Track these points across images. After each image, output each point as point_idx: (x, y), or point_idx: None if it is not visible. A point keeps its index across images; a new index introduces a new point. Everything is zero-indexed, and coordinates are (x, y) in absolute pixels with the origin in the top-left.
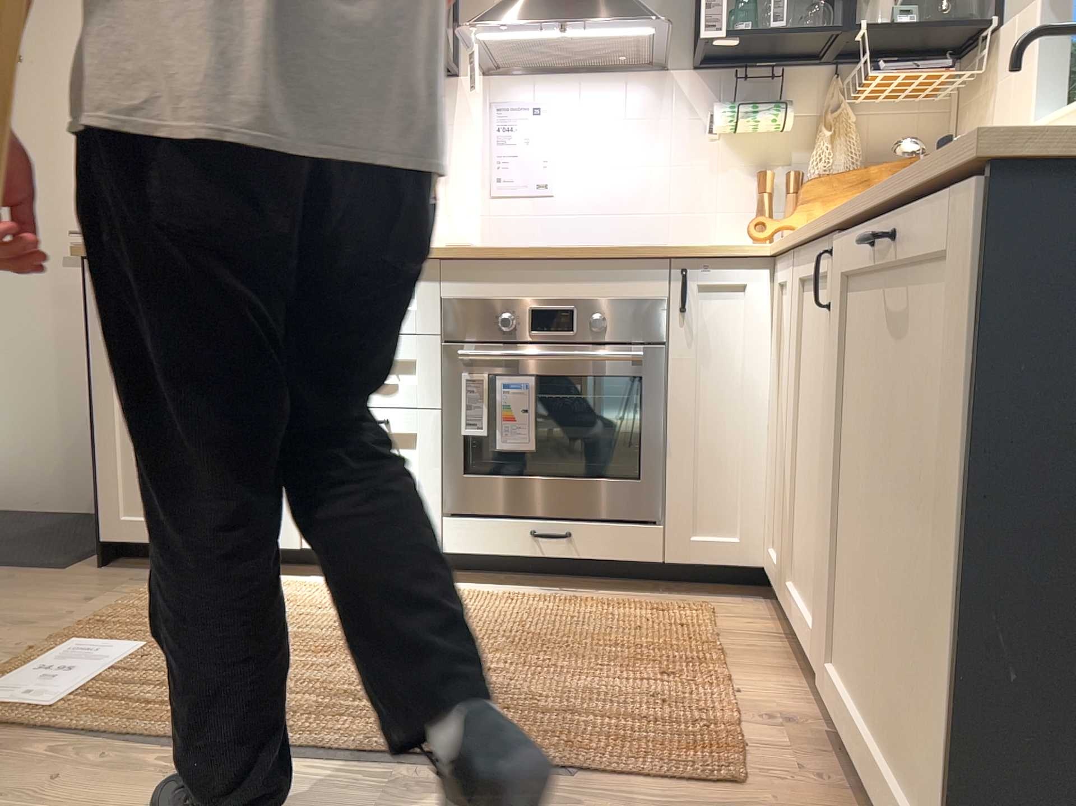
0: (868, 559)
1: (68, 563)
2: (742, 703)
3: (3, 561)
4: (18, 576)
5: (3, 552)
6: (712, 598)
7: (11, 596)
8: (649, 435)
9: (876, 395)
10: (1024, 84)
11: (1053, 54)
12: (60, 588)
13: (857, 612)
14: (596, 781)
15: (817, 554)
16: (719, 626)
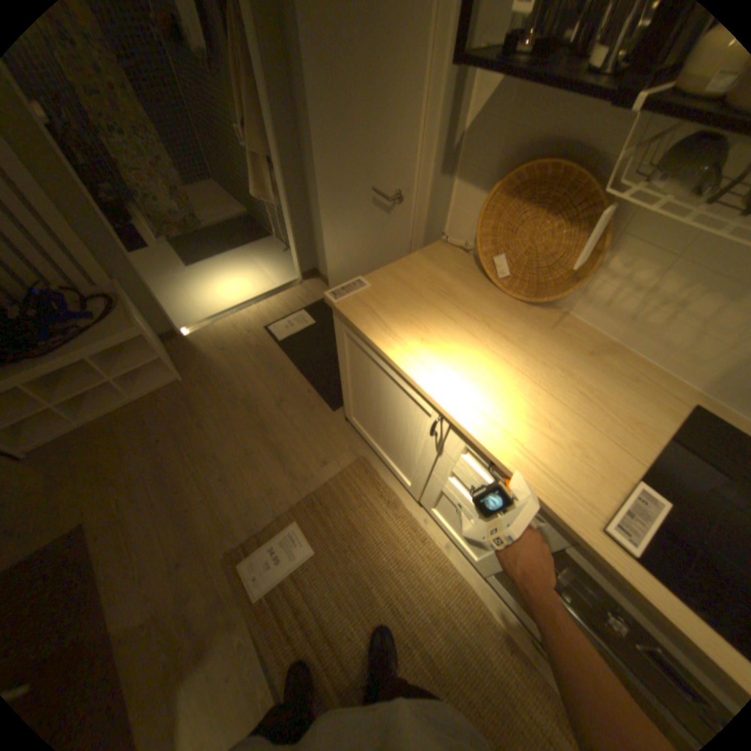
0: None
1: (338, 405)
2: None
3: (318, 385)
4: (316, 407)
5: (324, 371)
6: None
7: (304, 433)
8: None
9: None
10: None
11: None
12: (323, 436)
13: None
14: None
15: None
16: None
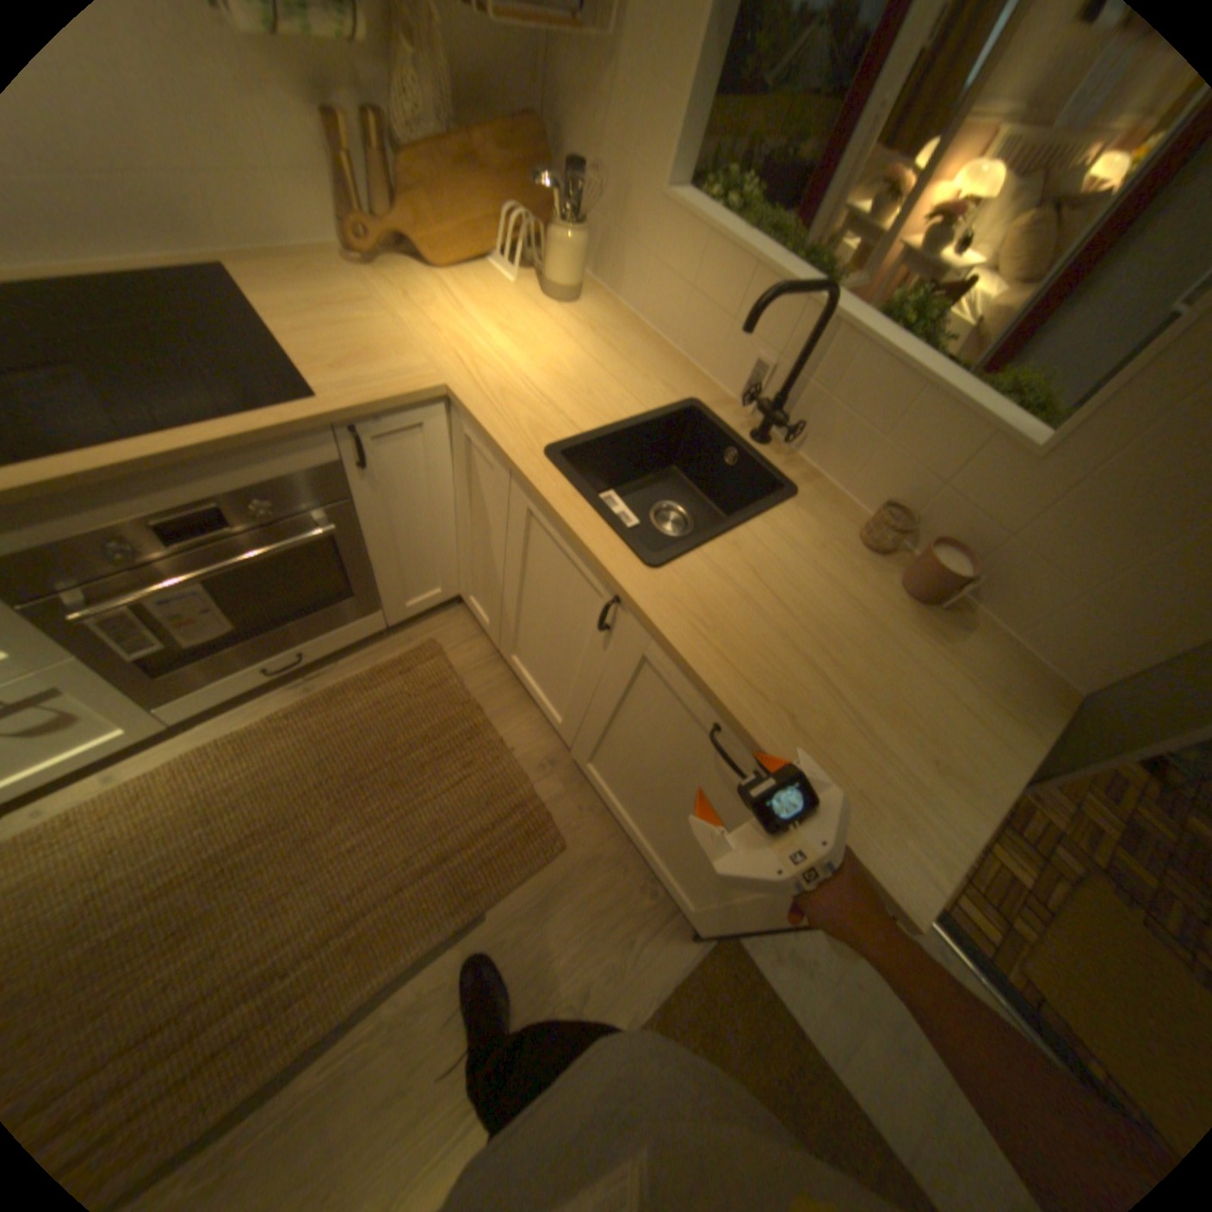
0: (635, 775)
1: None
2: (516, 763)
3: None
4: None
5: None
6: (424, 625)
7: None
8: (350, 567)
9: (664, 740)
10: (667, 115)
11: (705, 97)
12: None
13: (615, 772)
14: (491, 914)
15: (552, 683)
16: (456, 673)
